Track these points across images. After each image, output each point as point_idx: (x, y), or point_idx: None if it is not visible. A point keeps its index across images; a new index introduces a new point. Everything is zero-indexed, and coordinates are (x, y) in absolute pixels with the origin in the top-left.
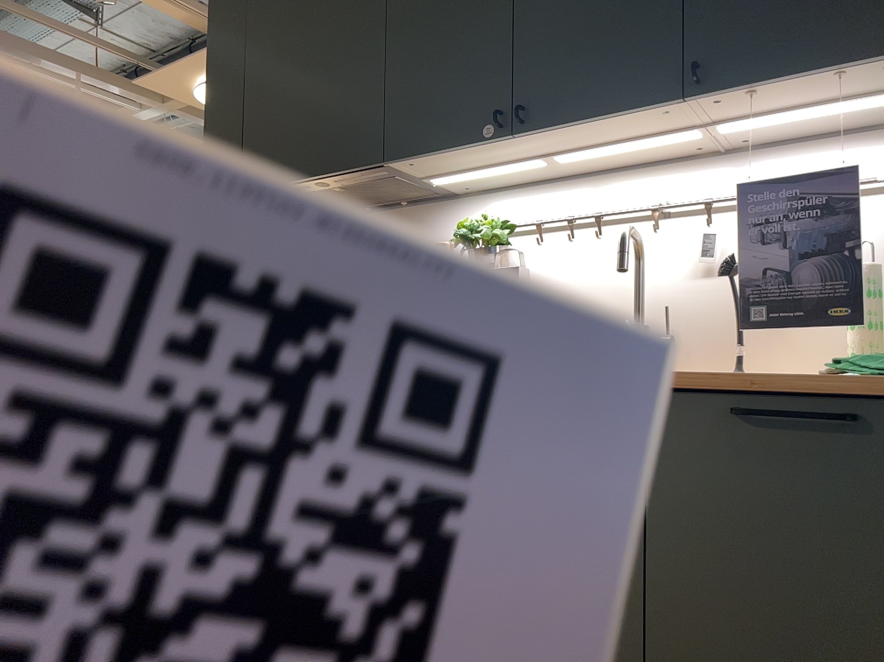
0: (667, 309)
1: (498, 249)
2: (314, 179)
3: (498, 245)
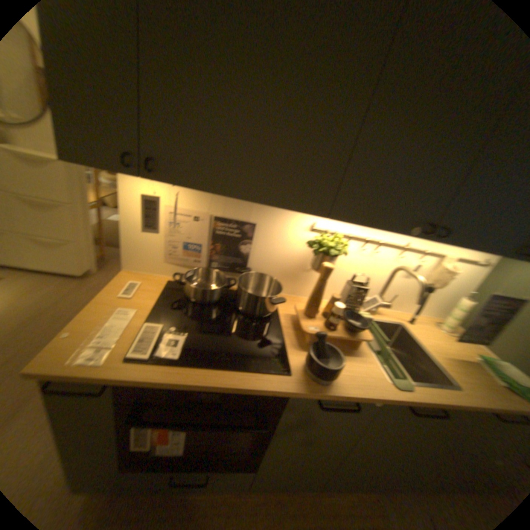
0: (398, 296)
1: (337, 256)
2: (244, 199)
3: (337, 252)
